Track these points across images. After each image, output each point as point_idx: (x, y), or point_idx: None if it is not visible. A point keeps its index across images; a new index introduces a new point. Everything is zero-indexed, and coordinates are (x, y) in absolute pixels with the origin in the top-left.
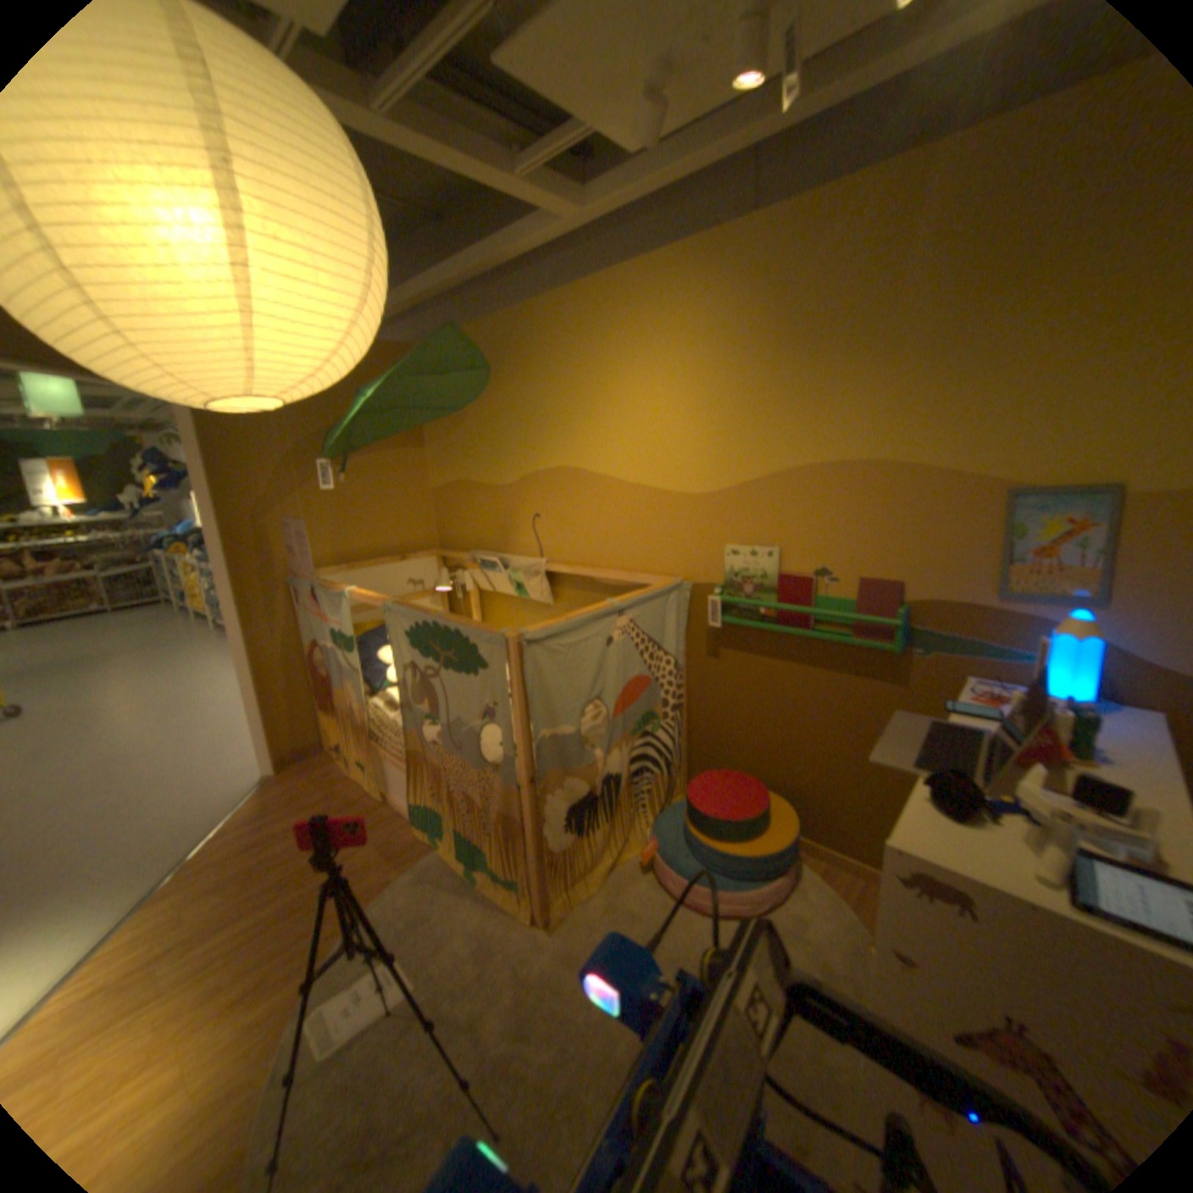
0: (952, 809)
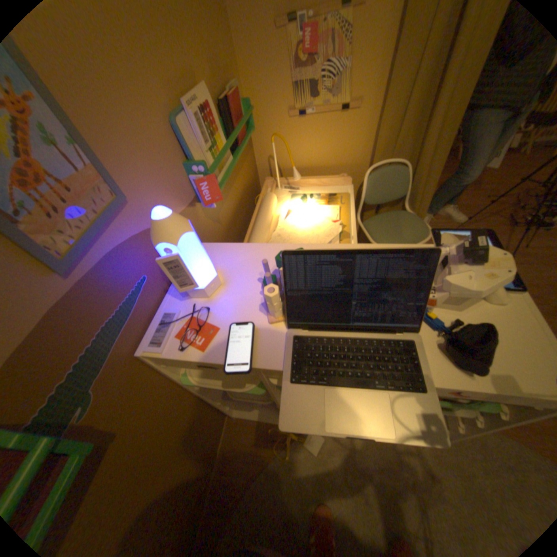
0: (461, 355)
